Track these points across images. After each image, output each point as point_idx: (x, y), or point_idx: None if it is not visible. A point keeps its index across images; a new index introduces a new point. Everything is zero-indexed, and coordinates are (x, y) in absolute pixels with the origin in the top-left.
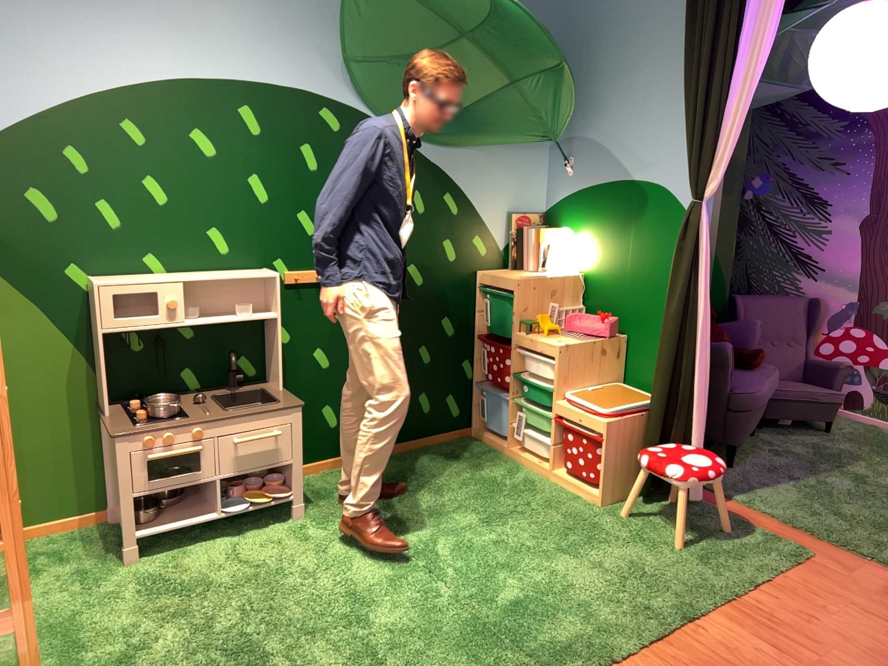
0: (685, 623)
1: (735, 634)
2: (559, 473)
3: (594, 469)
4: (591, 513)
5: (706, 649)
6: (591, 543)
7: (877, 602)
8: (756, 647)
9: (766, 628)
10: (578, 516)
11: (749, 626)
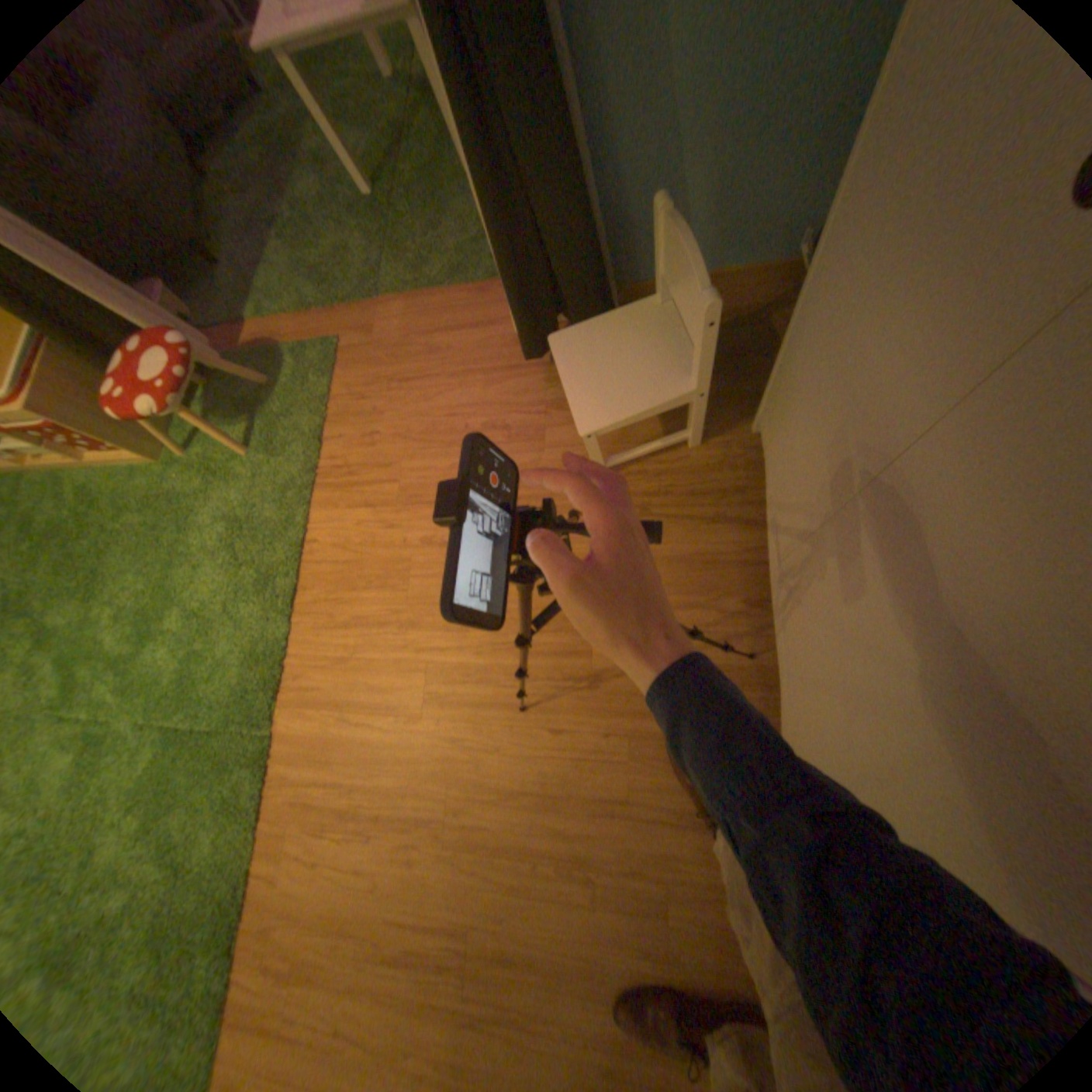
0: (297, 553)
1: (334, 522)
2: (87, 459)
3: (97, 442)
4: (154, 480)
5: (326, 566)
6: (179, 529)
7: (402, 360)
8: (354, 522)
9: (350, 490)
10: (148, 499)
11: (338, 501)
